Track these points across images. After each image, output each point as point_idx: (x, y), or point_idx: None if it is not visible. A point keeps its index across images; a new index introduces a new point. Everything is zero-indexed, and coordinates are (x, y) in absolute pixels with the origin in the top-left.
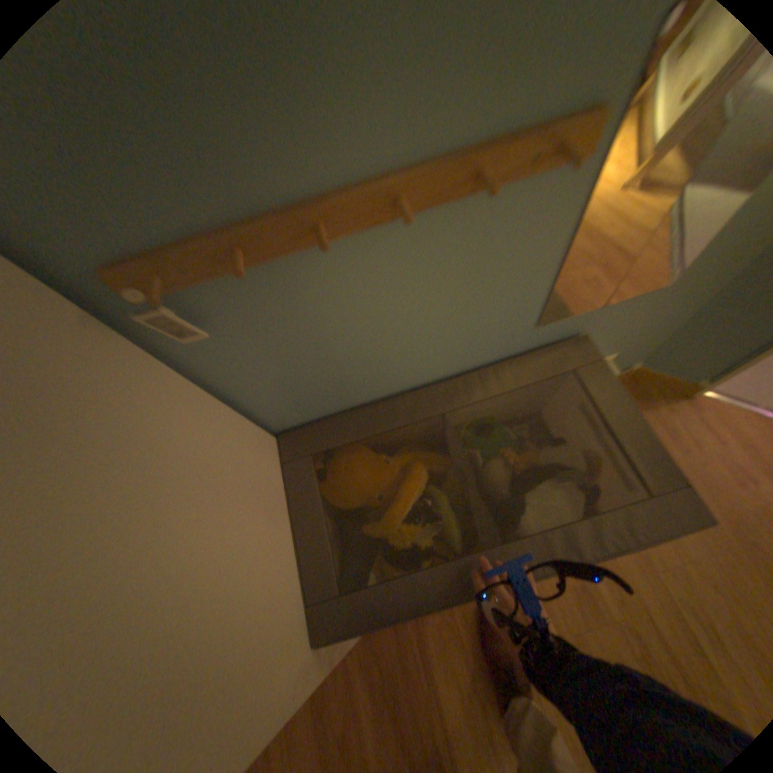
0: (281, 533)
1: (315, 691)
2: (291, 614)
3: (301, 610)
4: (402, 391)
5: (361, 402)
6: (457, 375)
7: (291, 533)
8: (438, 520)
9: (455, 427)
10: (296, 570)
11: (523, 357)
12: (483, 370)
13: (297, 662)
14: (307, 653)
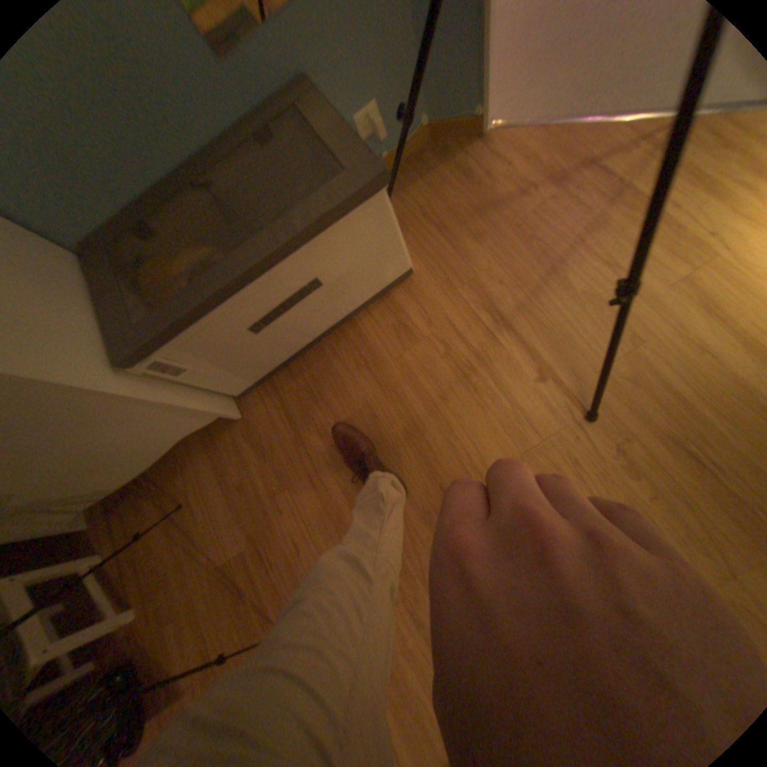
0: (66, 294)
1: (129, 395)
2: (77, 337)
3: (100, 344)
4: (155, 174)
5: (126, 195)
6: (195, 143)
7: (88, 303)
8: (202, 262)
9: (208, 191)
10: (94, 322)
11: (251, 110)
12: (221, 134)
13: (83, 360)
14: (107, 366)
